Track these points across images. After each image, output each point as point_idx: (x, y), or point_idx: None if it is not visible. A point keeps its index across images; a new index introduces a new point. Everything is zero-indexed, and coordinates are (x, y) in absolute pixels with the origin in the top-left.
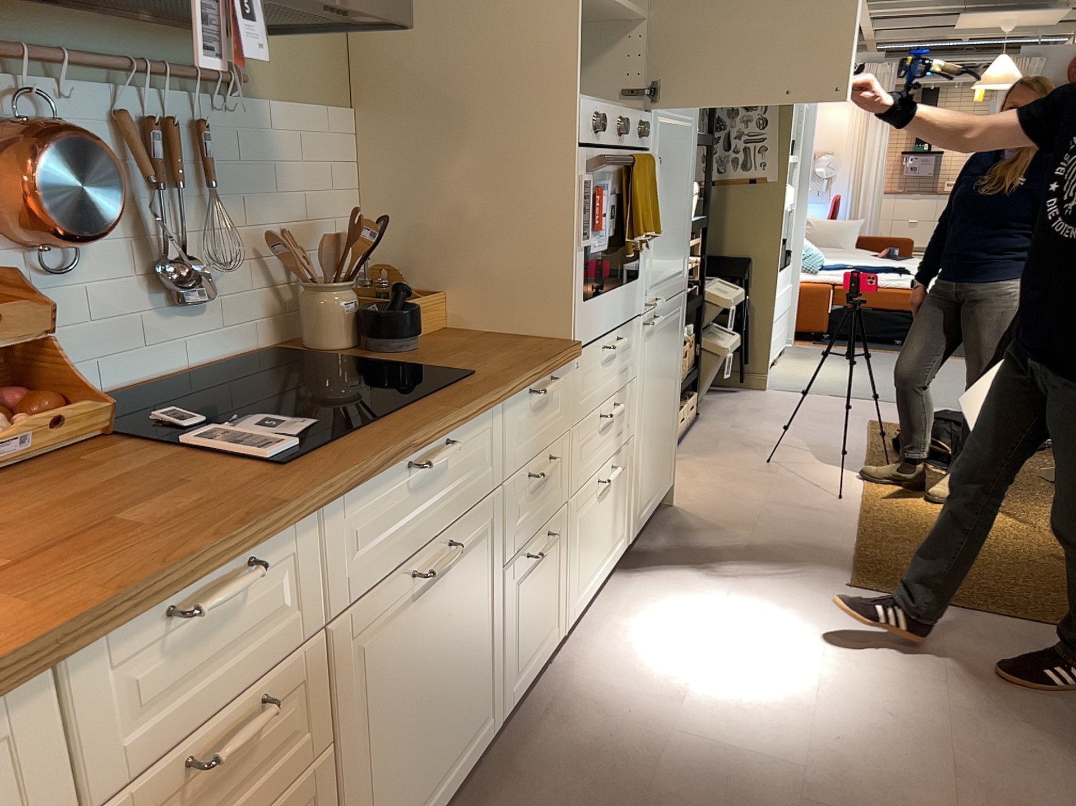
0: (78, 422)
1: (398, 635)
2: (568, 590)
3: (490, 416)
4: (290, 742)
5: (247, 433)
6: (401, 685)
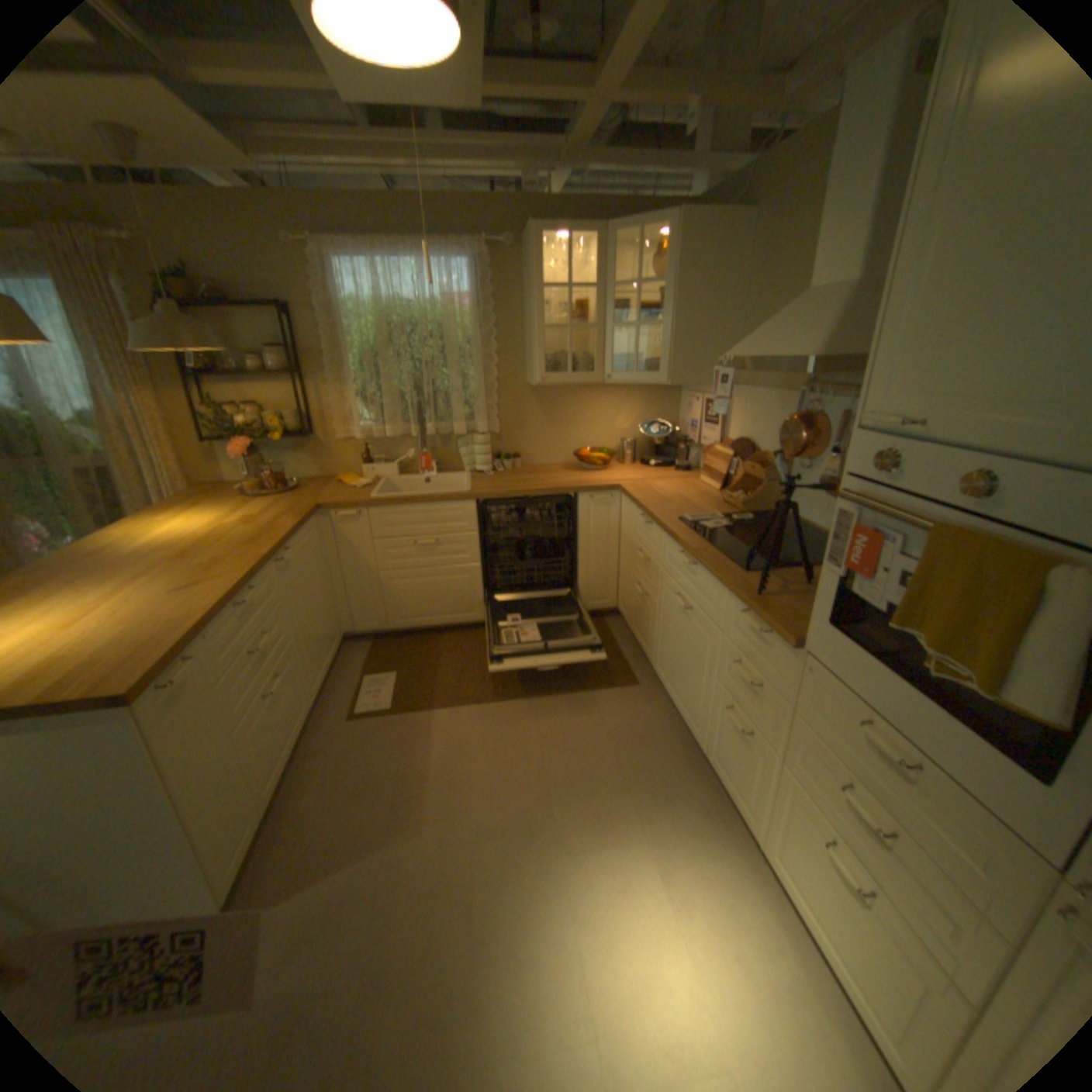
0: (735, 503)
1: (673, 608)
2: (769, 829)
3: (719, 585)
4: (652, 583)
5: (707, 519)
6: (672, 627)
